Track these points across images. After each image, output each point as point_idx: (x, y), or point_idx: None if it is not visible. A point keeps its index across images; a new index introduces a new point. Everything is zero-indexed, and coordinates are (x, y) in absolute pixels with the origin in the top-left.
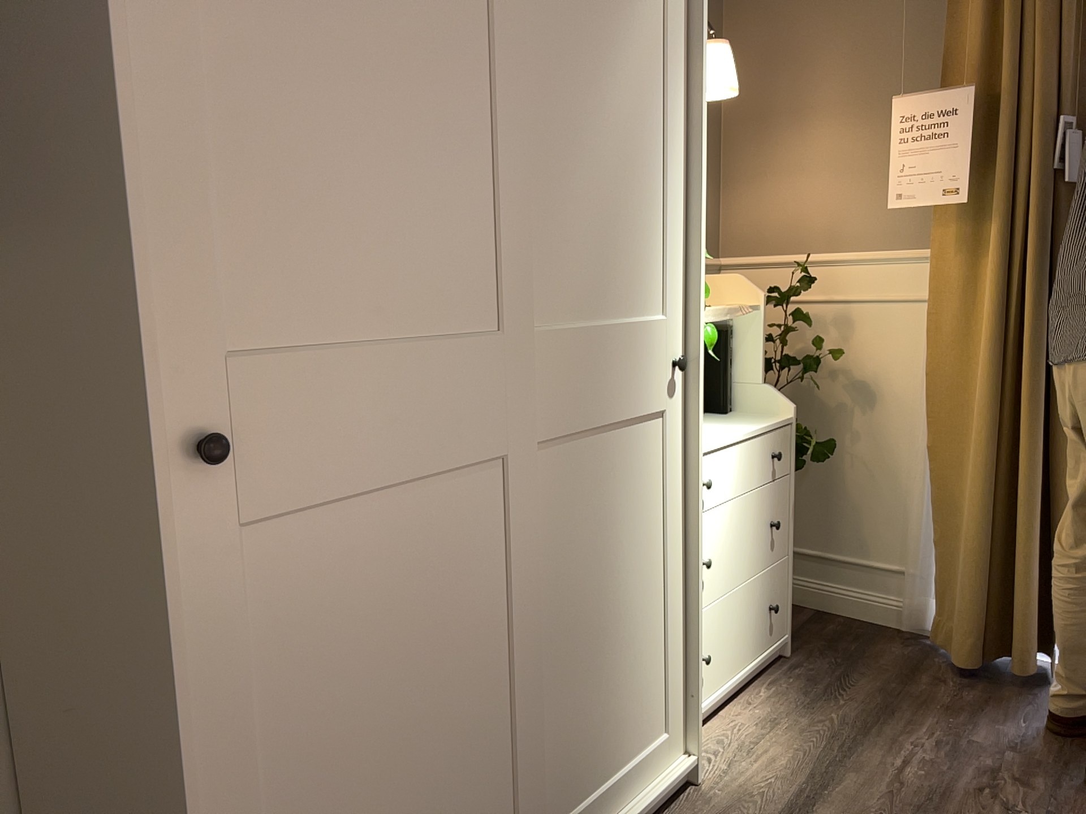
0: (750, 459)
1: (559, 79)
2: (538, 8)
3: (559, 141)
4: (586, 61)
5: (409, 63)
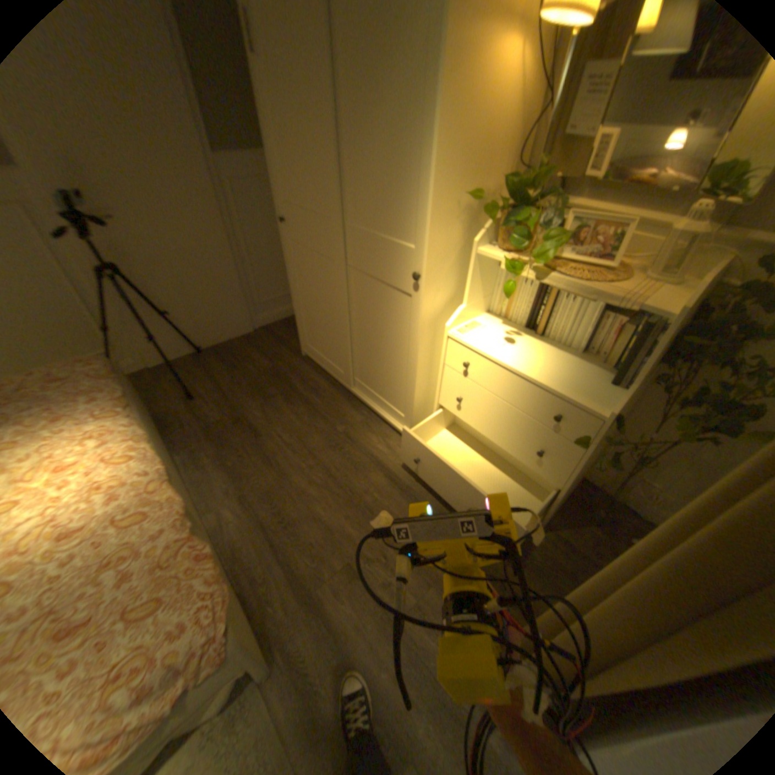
0: (521, 389)
1: (355, 104)
2: (345, 66)
3: (356, 139)
4: (369, 88)
5: (300, 117)
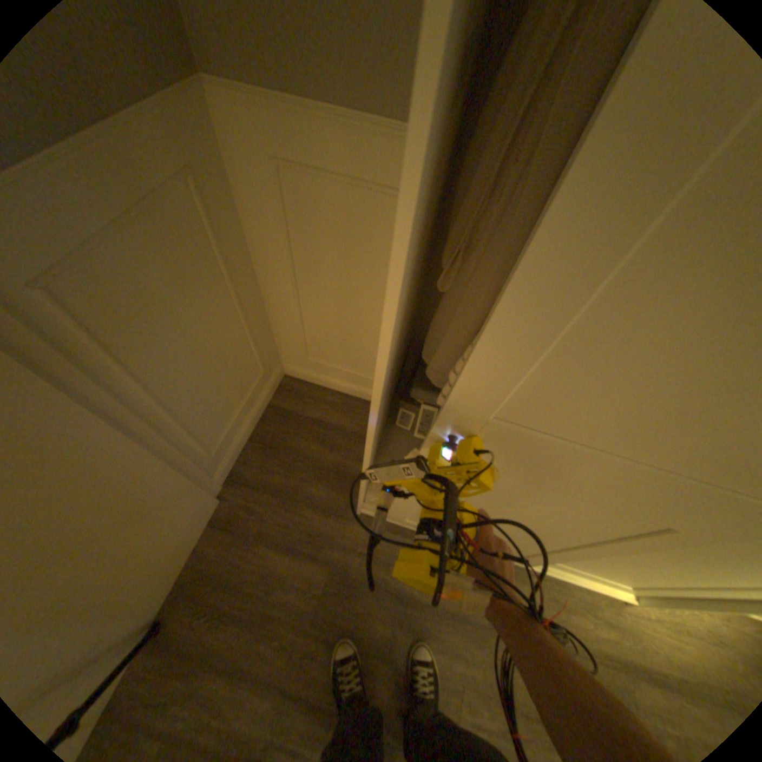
0: None
1: None
2: None
3: None
4: None
5: None
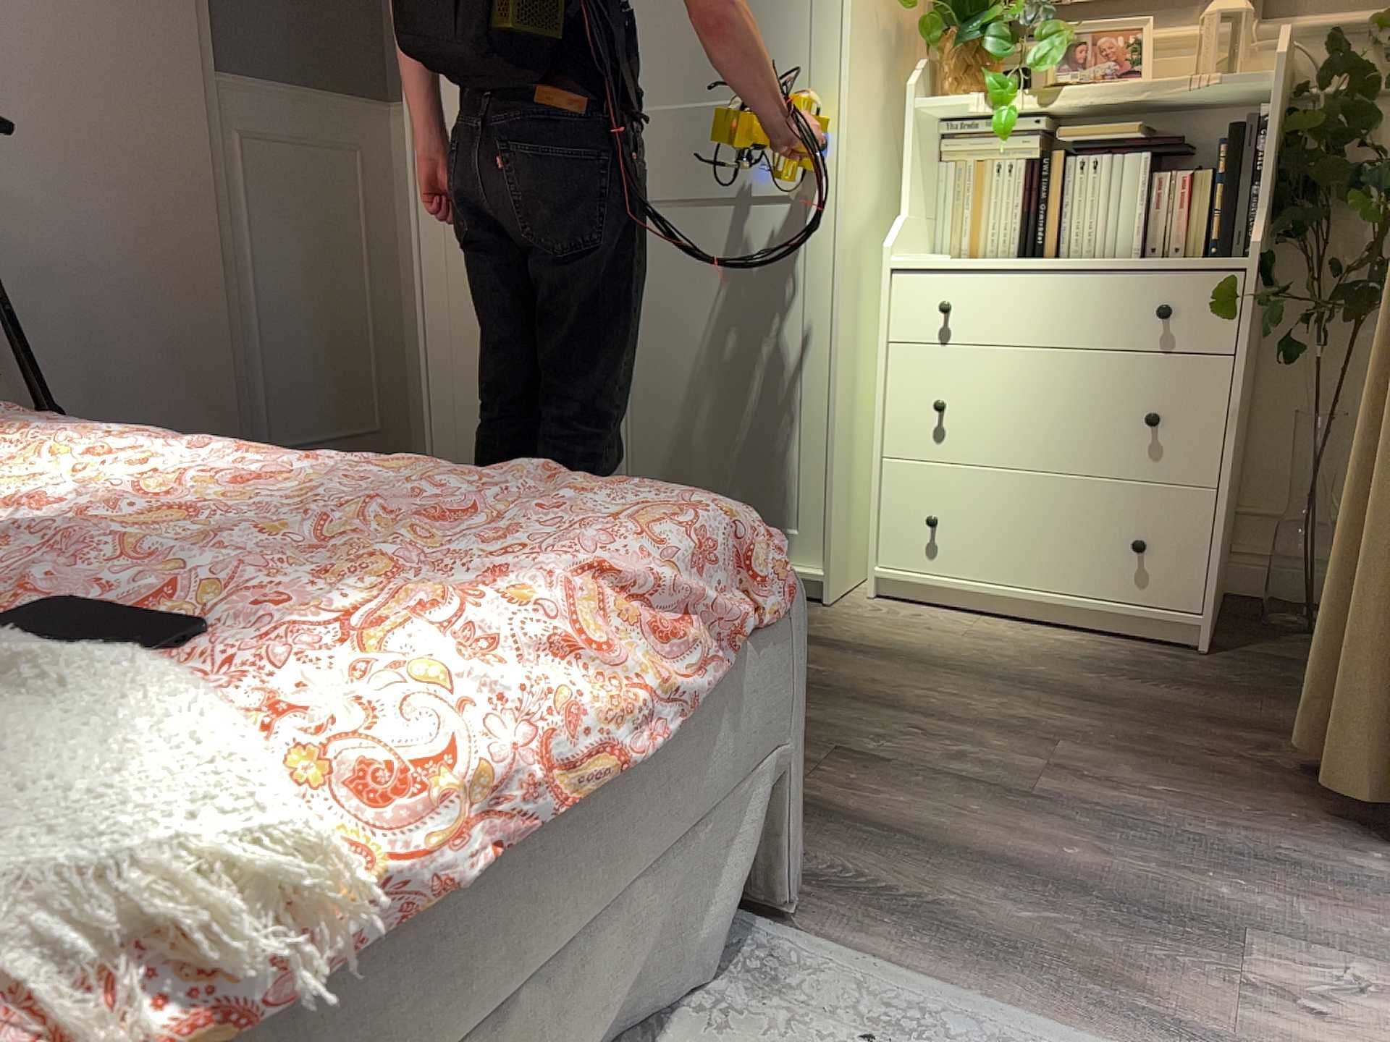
0: (1076, 302)
1: None
2: None
3: None
4: None
5: None
